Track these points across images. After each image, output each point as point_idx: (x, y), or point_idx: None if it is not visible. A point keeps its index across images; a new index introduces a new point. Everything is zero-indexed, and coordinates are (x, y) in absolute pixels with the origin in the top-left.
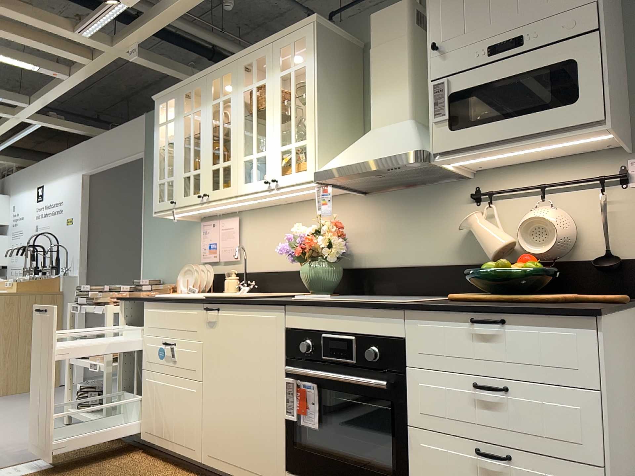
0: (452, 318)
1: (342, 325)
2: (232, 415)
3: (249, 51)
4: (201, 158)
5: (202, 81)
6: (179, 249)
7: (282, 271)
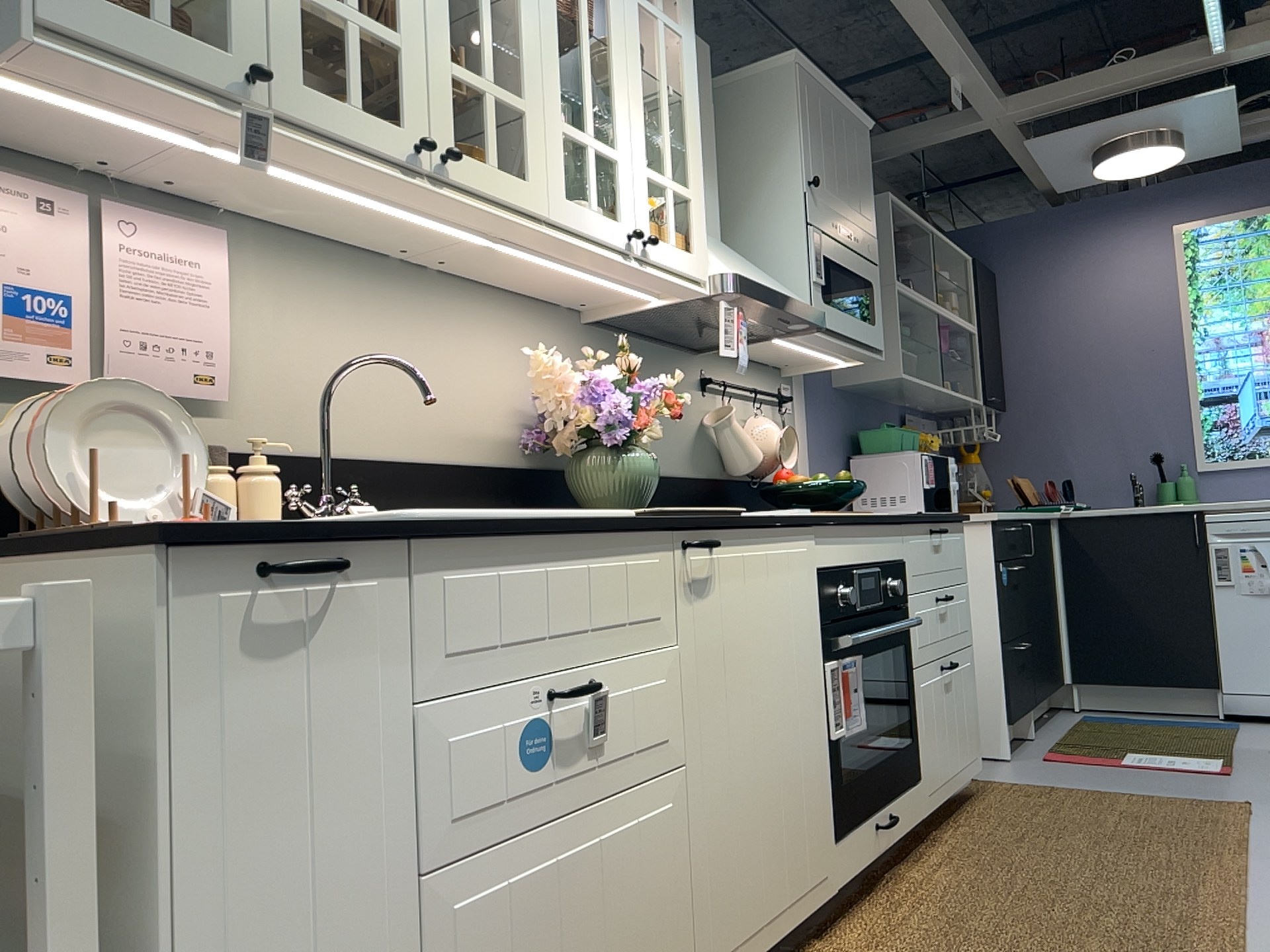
0: (924, 530)
1: (868, 552)
2: (757, 802)
3: None
4: (407, 0)
5: None
6: None
7: (409, 462)
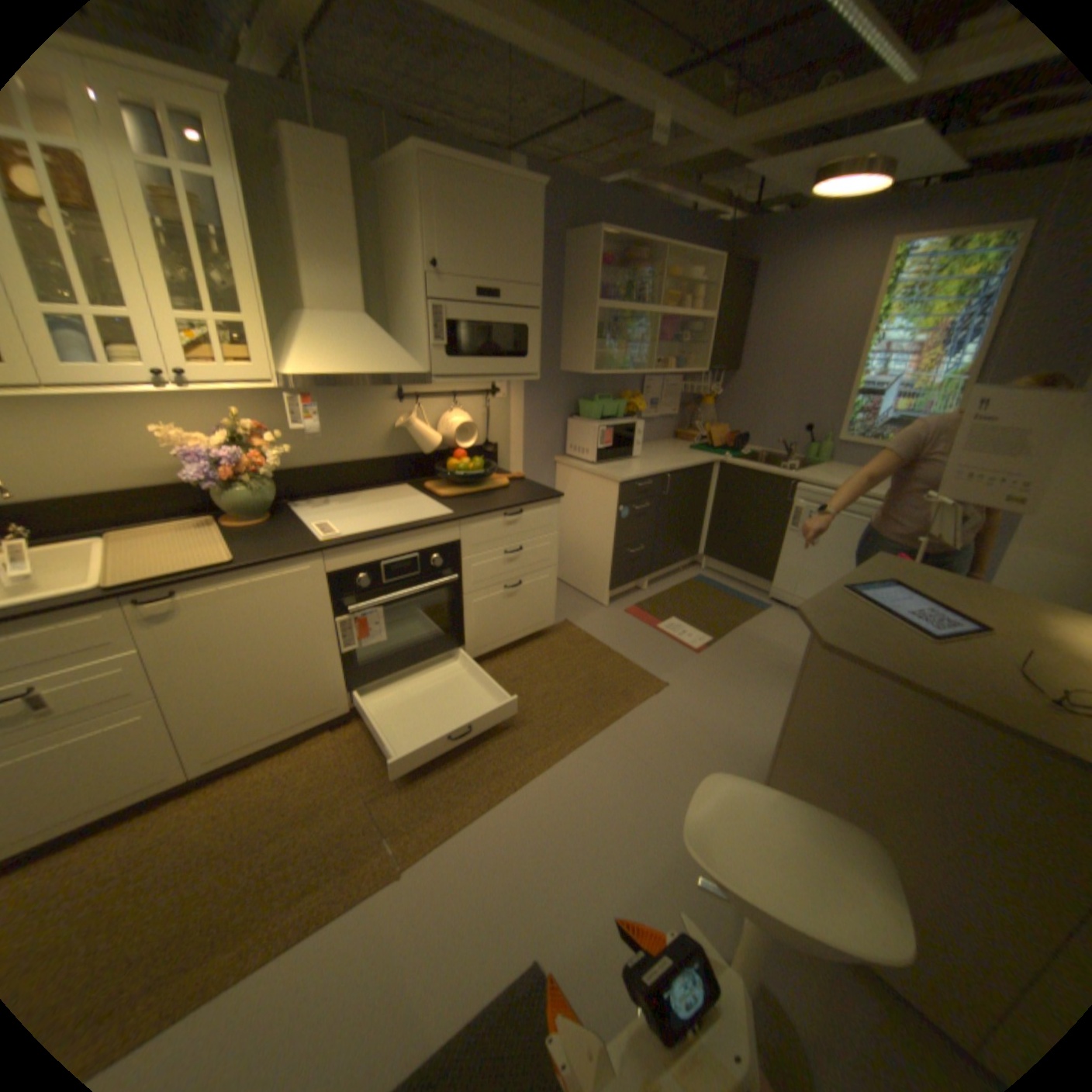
0: (493, 517)
1: (403, 548)
2: (247, 696)
3: None
4: None
5: None
6: None
7: (92, 494)
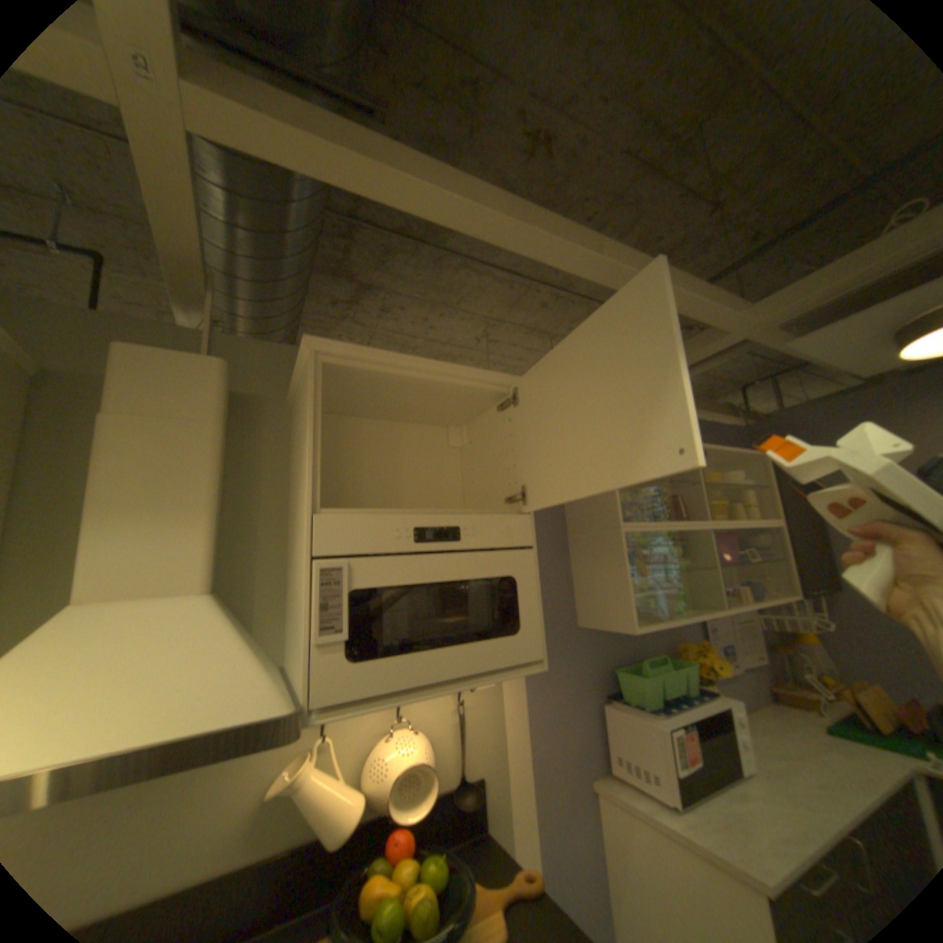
0: None
1: None
2: None
3: None
4: None
5: None
6: None
7: None
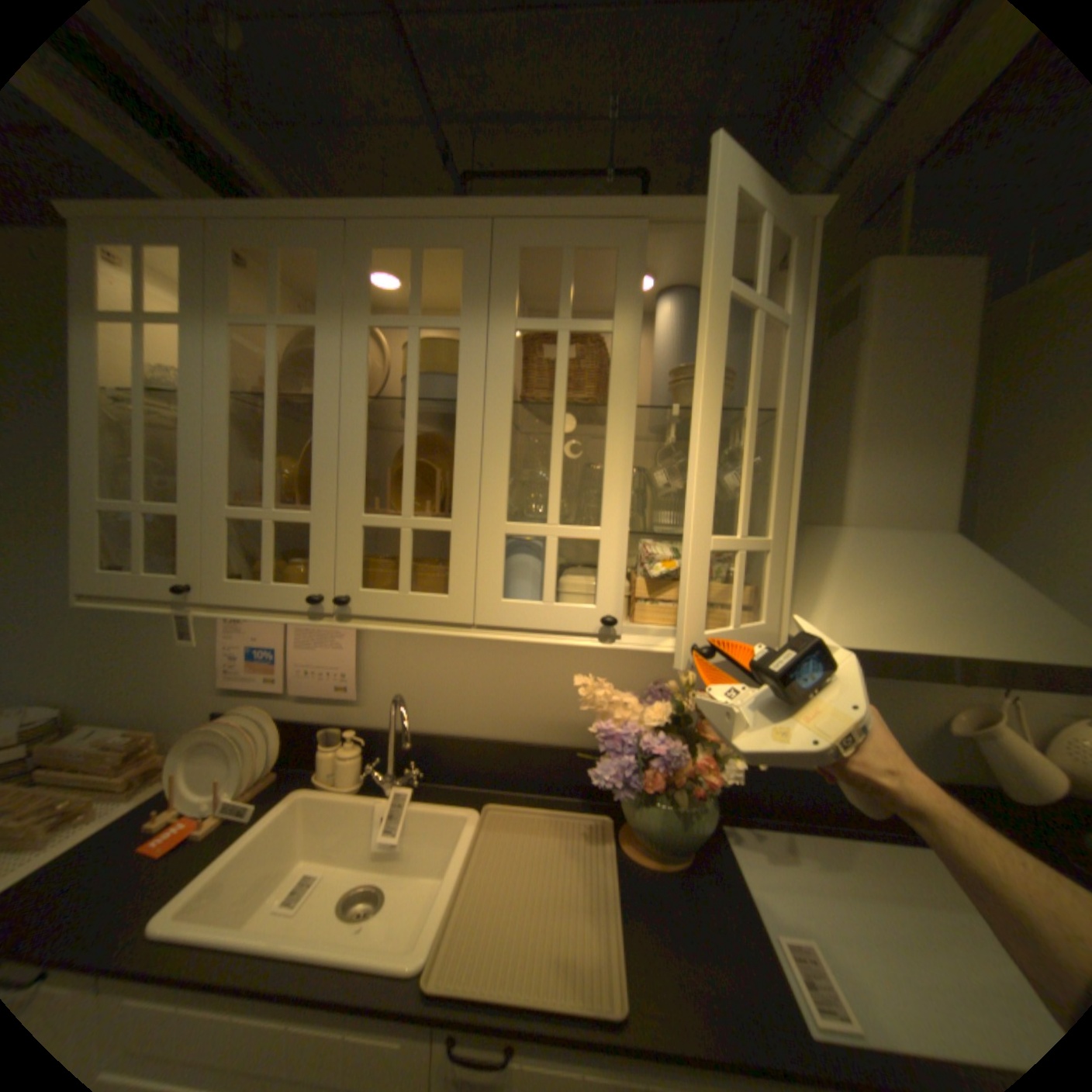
0: None
1: None
2: None
3: (555, 207)
4: (320, 480)
5: (326, 229)
6: (130, 639)
7: (493, 741)
